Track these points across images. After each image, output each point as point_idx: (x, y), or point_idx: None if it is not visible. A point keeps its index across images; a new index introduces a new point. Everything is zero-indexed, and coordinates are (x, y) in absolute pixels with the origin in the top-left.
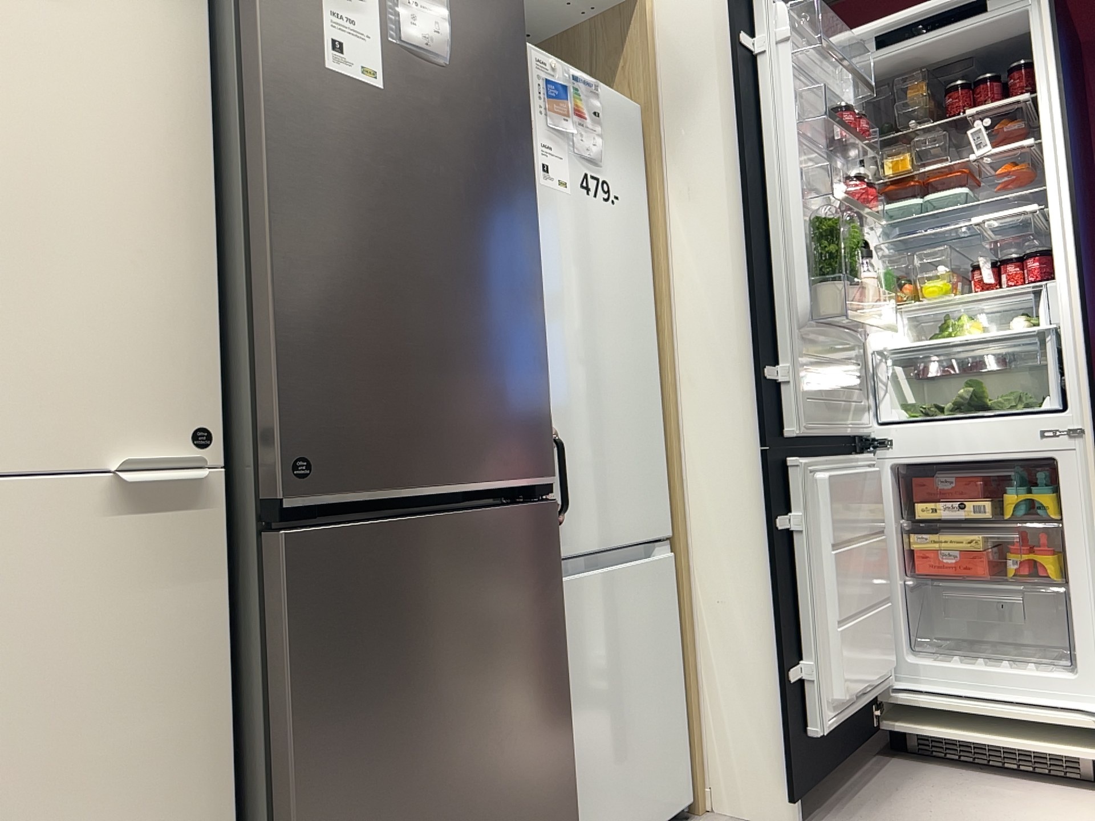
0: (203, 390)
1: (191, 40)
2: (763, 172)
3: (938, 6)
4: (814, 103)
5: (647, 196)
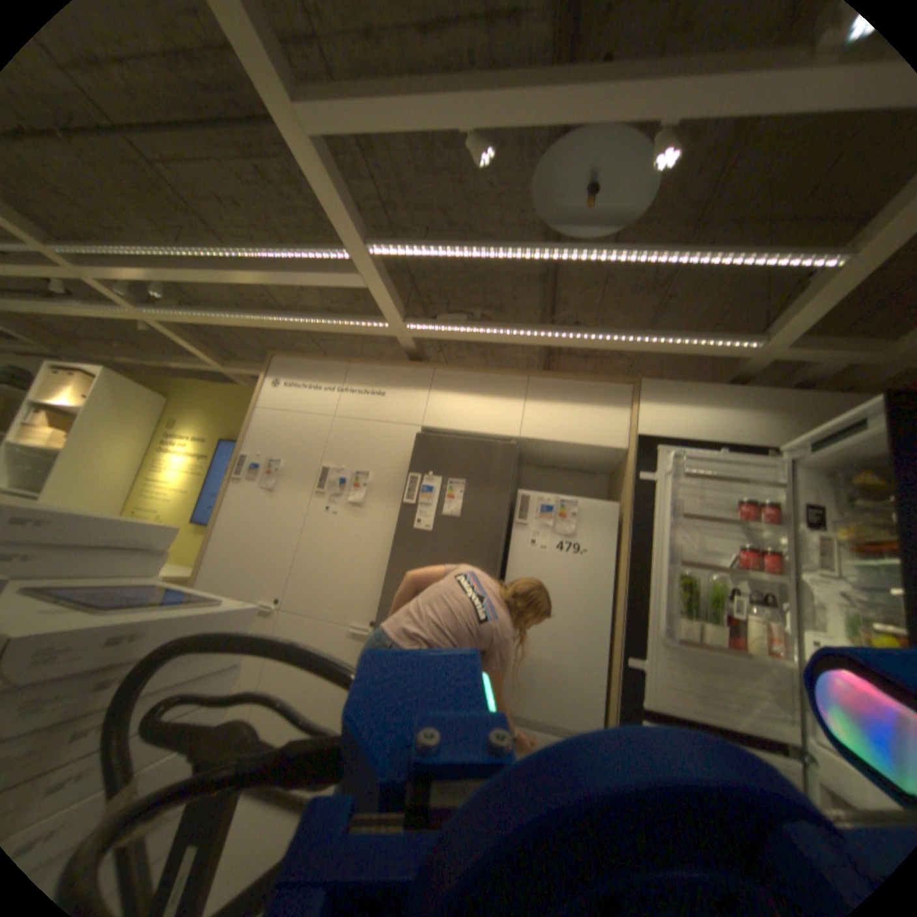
0: (377, 610)
1: (397, 520)
2: (649, 545)
3: (830, 426)
4: (732, 497)
5: (620, 547)
